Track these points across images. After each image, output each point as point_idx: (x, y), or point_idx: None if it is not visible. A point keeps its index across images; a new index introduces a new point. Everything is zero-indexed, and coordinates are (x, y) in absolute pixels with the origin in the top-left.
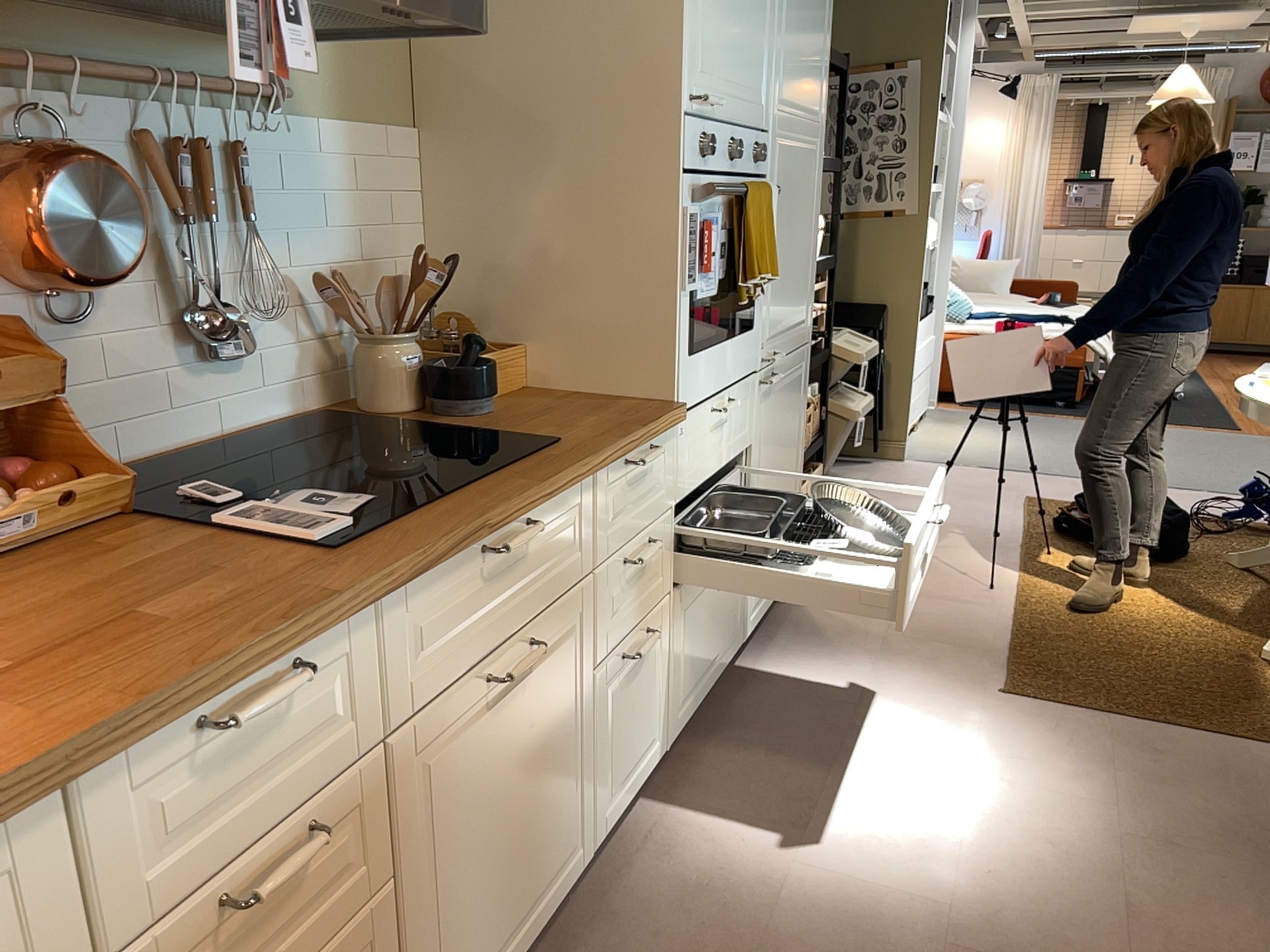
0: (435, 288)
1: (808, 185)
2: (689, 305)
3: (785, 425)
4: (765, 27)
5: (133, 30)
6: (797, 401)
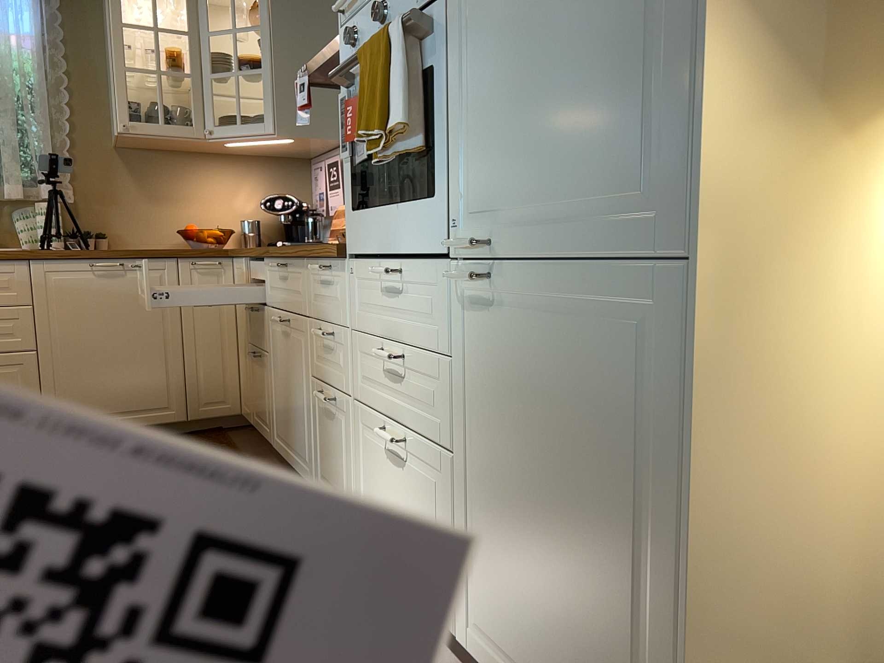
0: None
1: None
2: (353, 169)
3: (561, 406)
4: None
5: None
6: (619, 389)
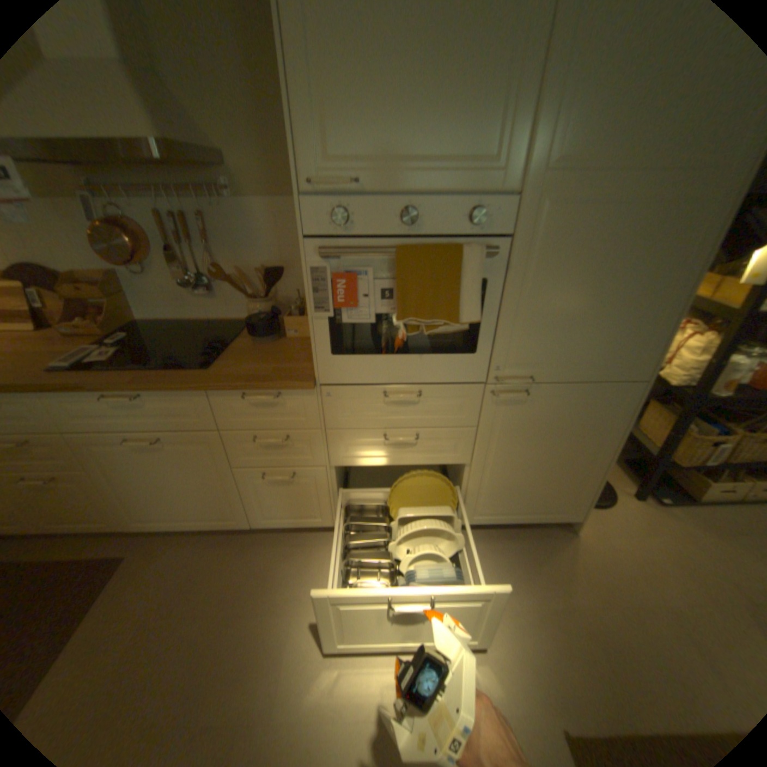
0: (266, 280)
1: (660, 239)
2: (329, 324)
3: (560, 430)
4: (507, 76)
5: (150, 167)
6: (596, 420)
